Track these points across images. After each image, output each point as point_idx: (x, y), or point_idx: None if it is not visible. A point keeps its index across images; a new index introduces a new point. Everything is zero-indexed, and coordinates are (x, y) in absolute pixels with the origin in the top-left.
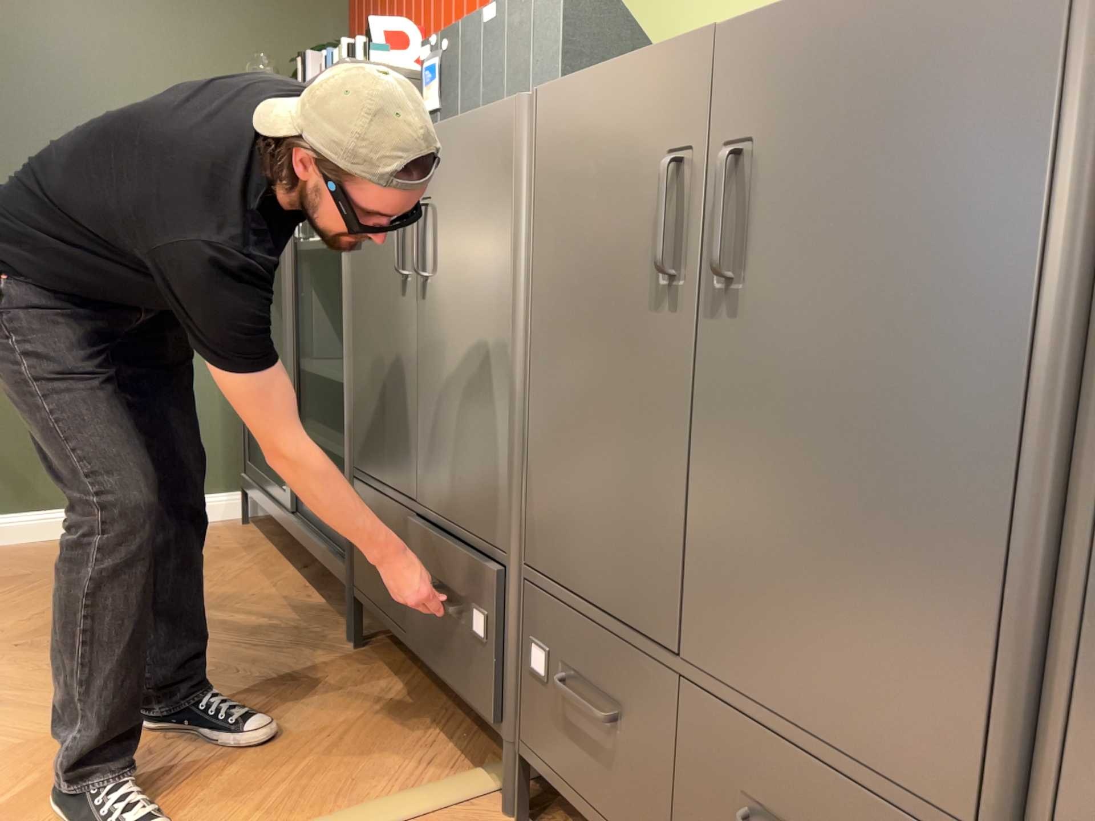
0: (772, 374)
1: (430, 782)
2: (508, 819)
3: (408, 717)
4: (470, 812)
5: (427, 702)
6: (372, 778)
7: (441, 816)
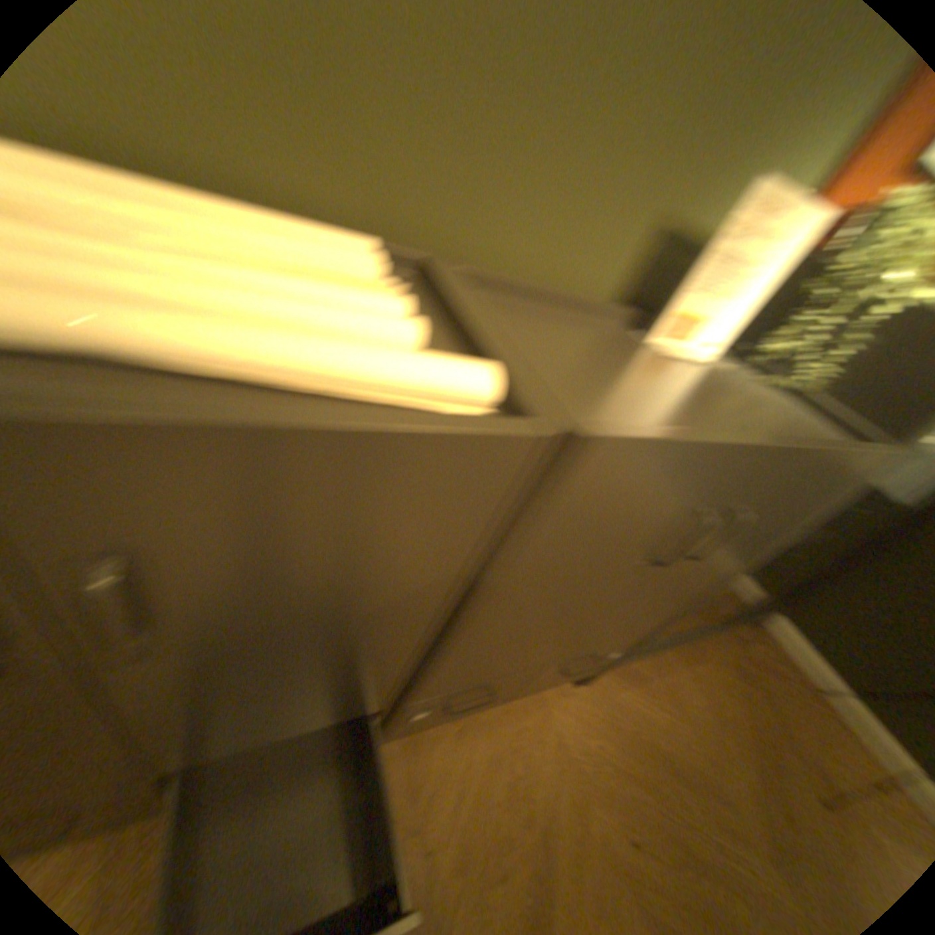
0: (231, 666)
1: None
2: None
3: None
4: None
5: None
6: None
7: None
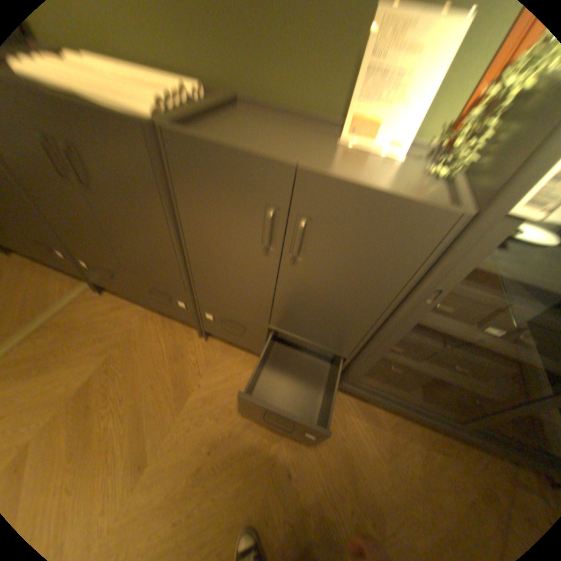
0: (111, 210)
1: (66, 290)
2: (95, 292)
3: (46, 273)
4: (83, 294)
5: (50, 265)
6: (45, 296)
7: (75, 298)
